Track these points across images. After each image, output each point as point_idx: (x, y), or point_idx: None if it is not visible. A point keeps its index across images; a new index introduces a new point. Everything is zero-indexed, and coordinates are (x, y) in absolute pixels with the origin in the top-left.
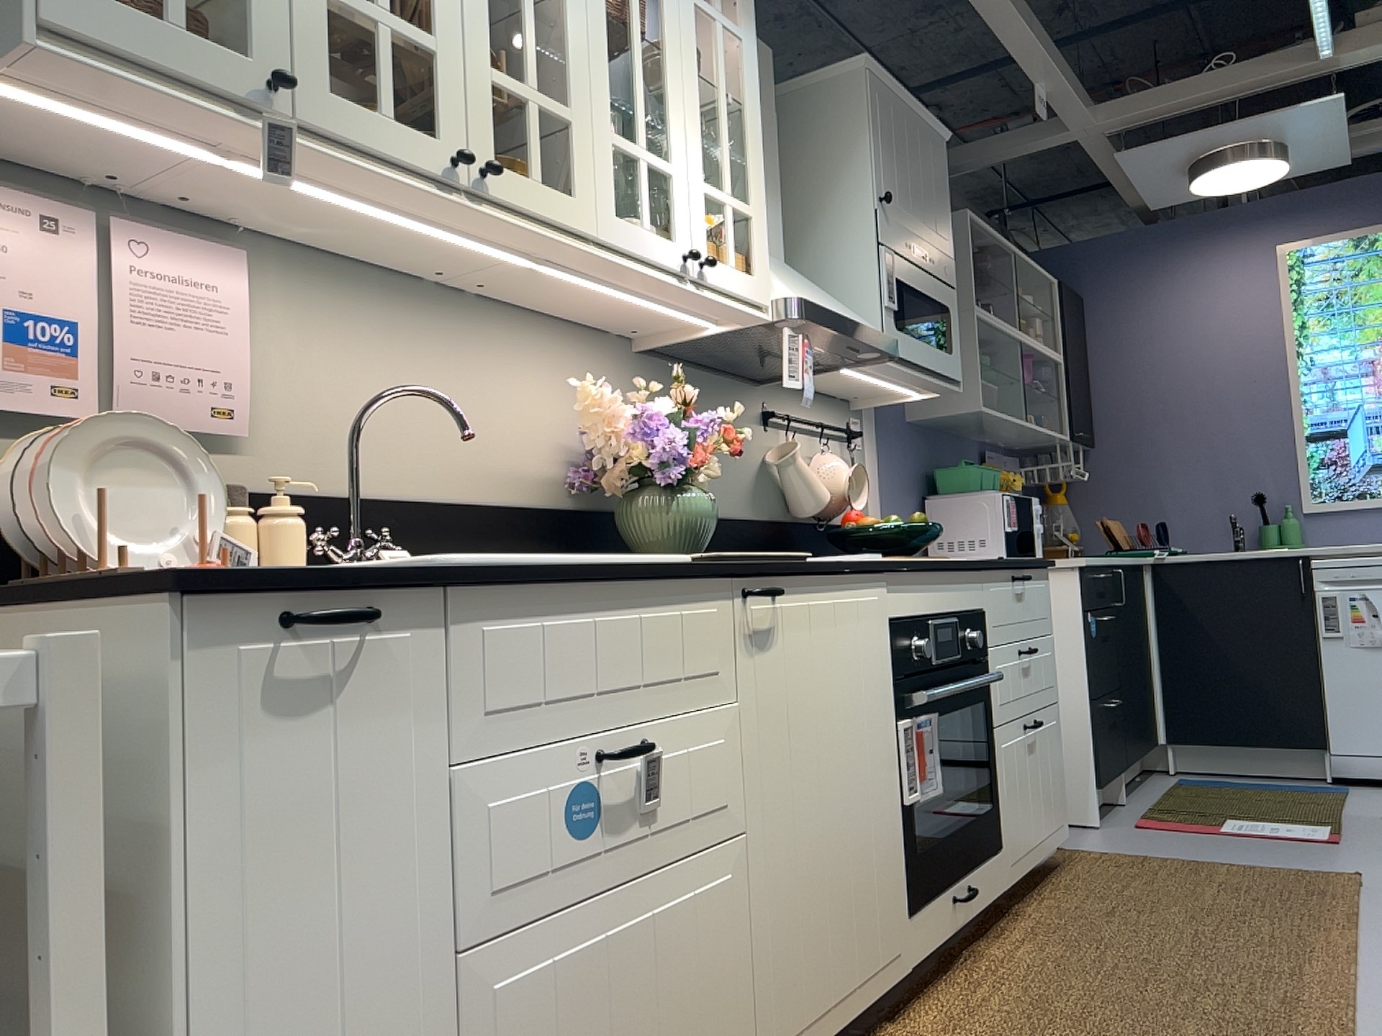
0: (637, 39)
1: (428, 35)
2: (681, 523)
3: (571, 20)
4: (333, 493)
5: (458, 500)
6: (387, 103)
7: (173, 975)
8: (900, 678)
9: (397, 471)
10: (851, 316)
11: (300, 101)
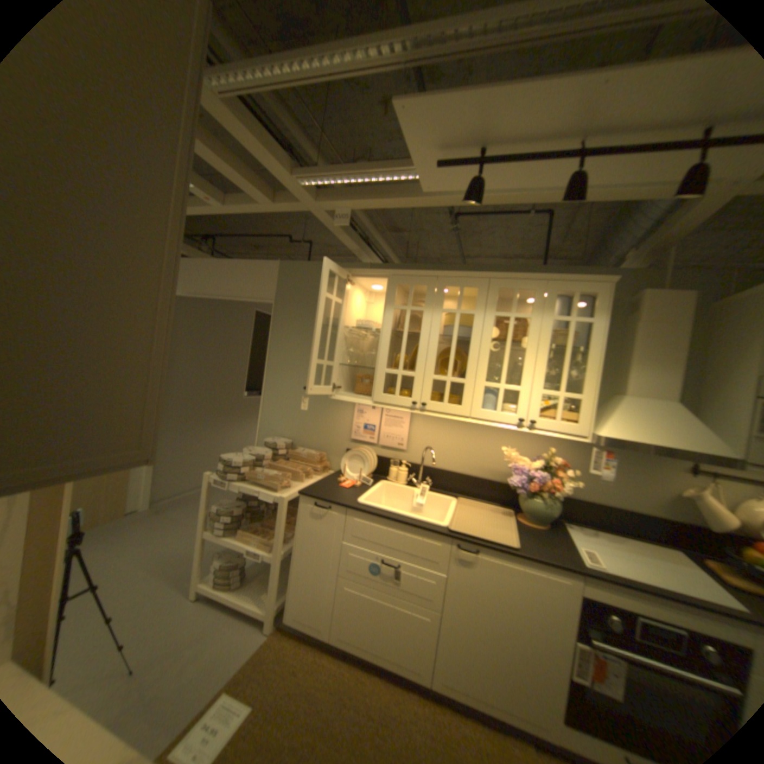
0: (510, 345)
1: (412, 373)
2: (530, 510)
3: (470, 351)
4: (426, 465)
5: (467, 474)
6: (397, 393)
7: (294, 547)
8: (587, 627)
9: (447, 463)
10: (680, 443)
11: (375, 397)
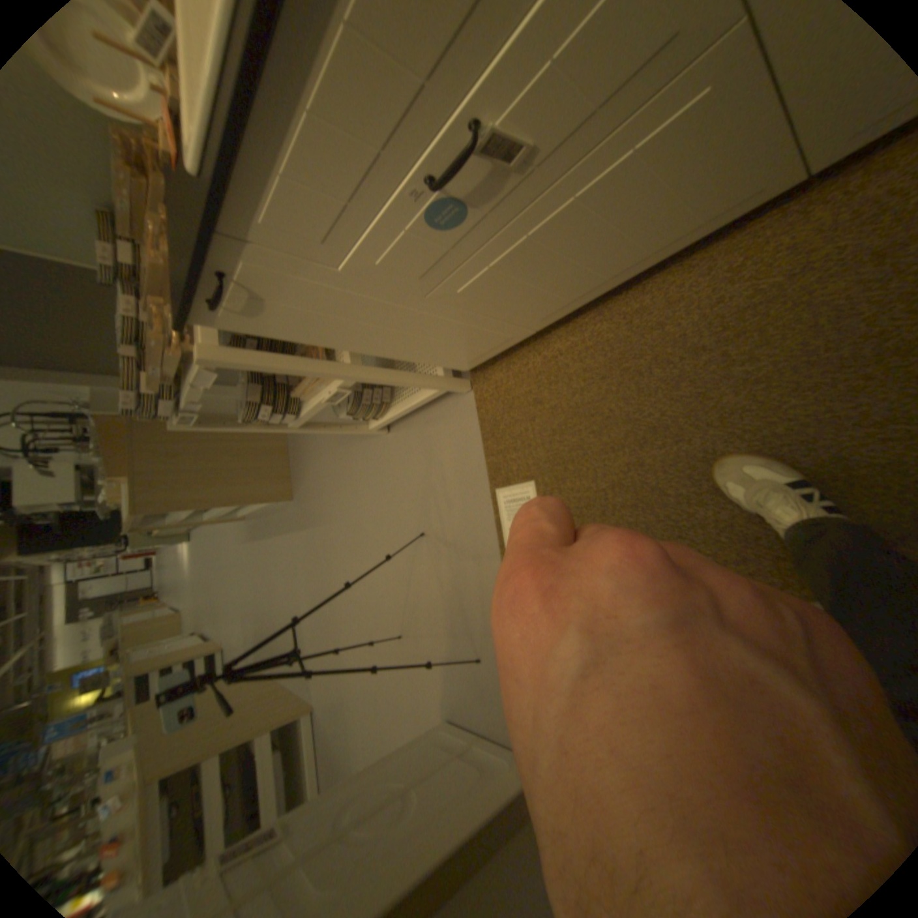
0: None
1: None
2: None
3: None
4: None
5: None
6: None
7: (336, 347)
8: None
9: None
10: None
11: None
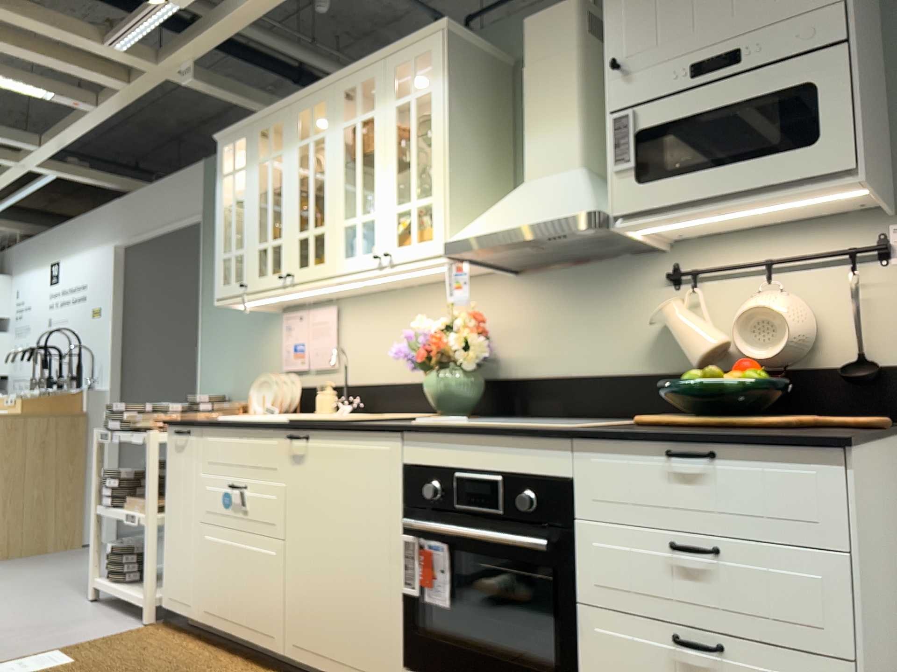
0: (362, 160)
1: (279, 238)
2: (430, 393)
3: (325, 186)
4: (361, 383)
5: (404, 381)
6: (268, 271)
7: (165, 497)
8: (410, 507)
9: (383, 372)
10: (531, 216)
11: (250, 286)
